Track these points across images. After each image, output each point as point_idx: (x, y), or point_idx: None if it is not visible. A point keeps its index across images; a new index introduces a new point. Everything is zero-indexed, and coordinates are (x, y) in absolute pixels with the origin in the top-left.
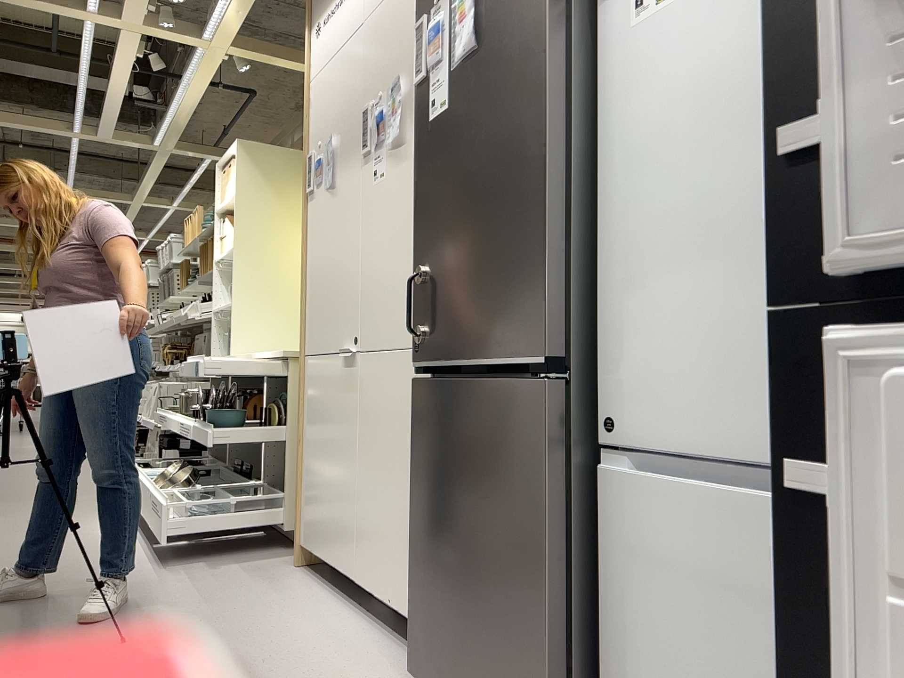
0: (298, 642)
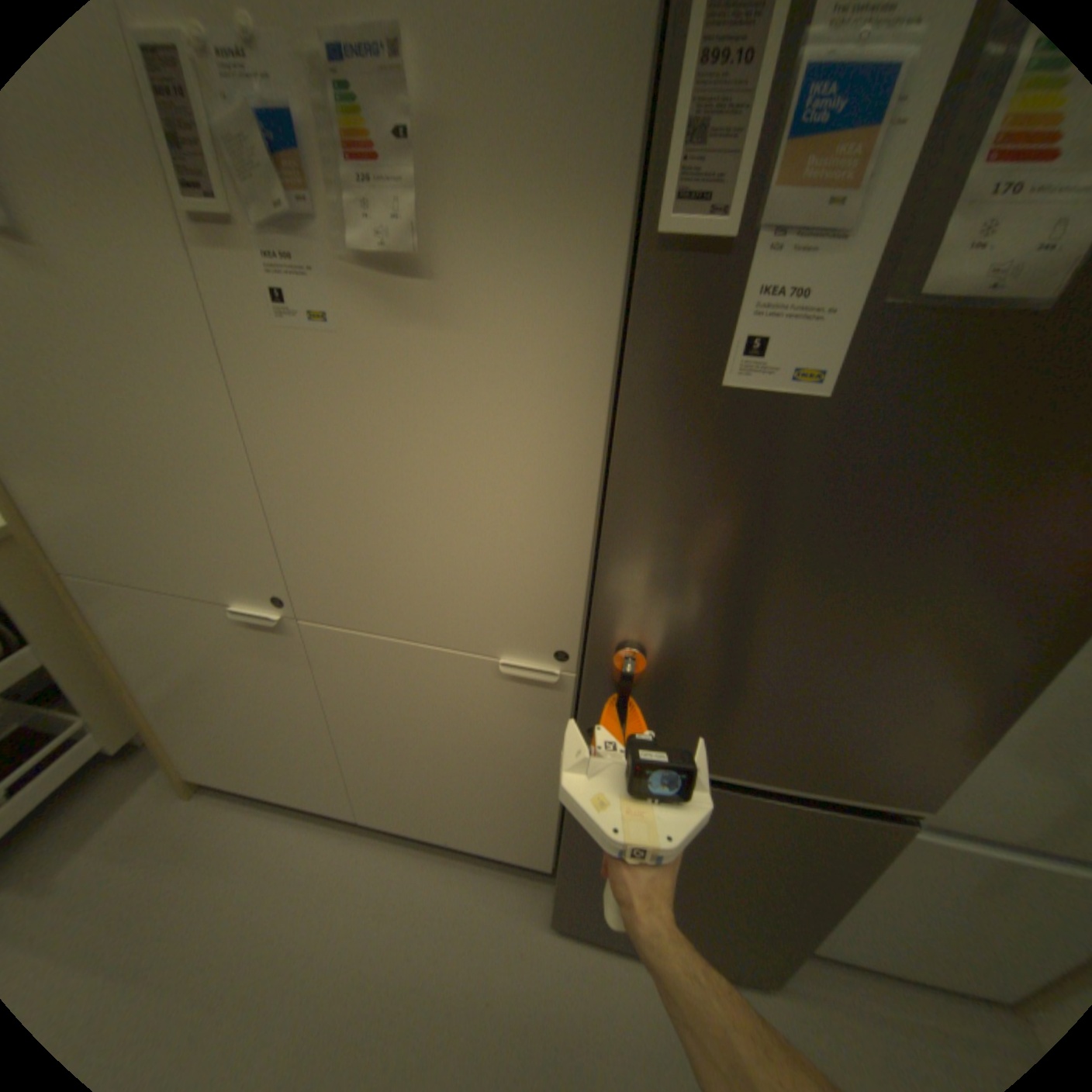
0: (368, 953)
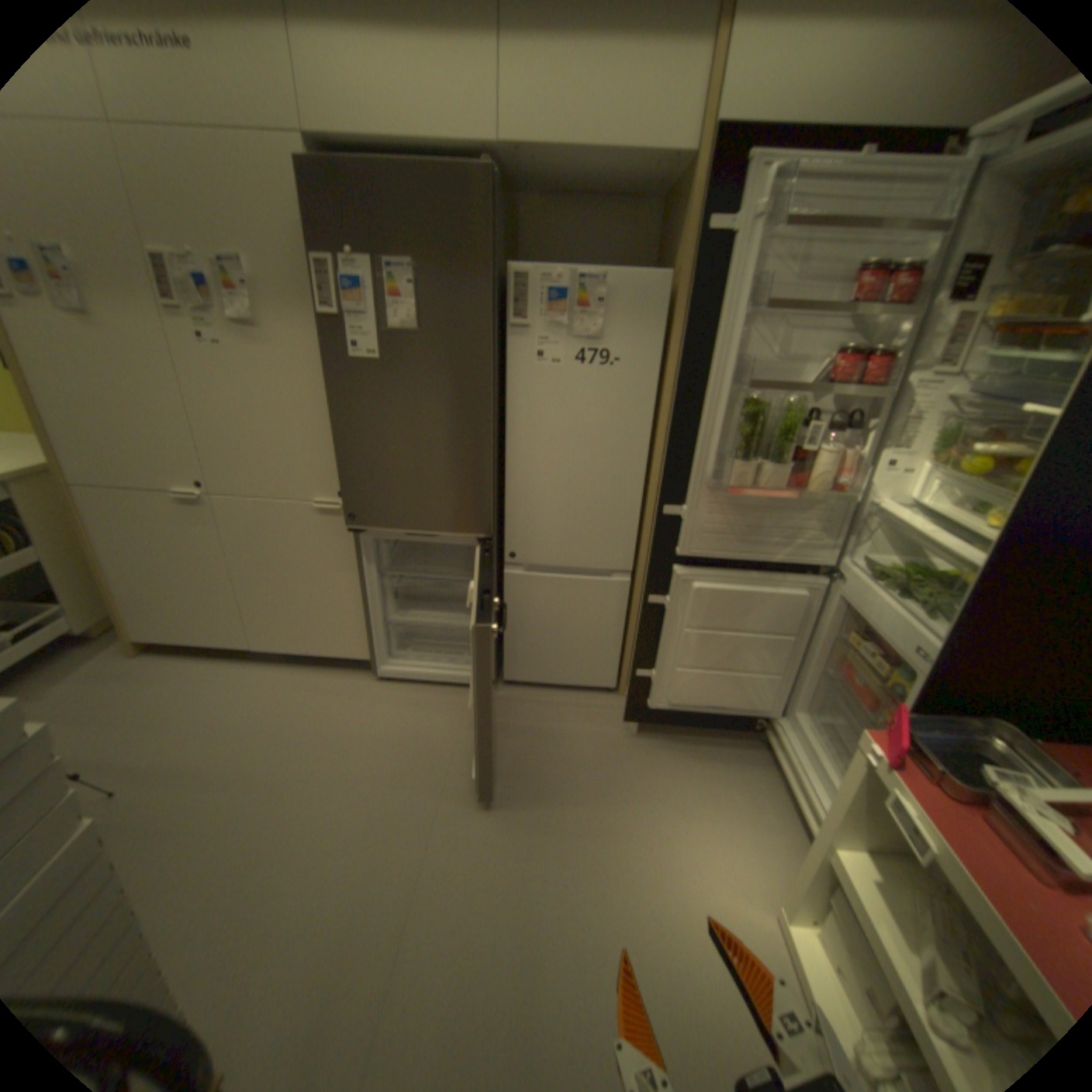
0: (257, 705)
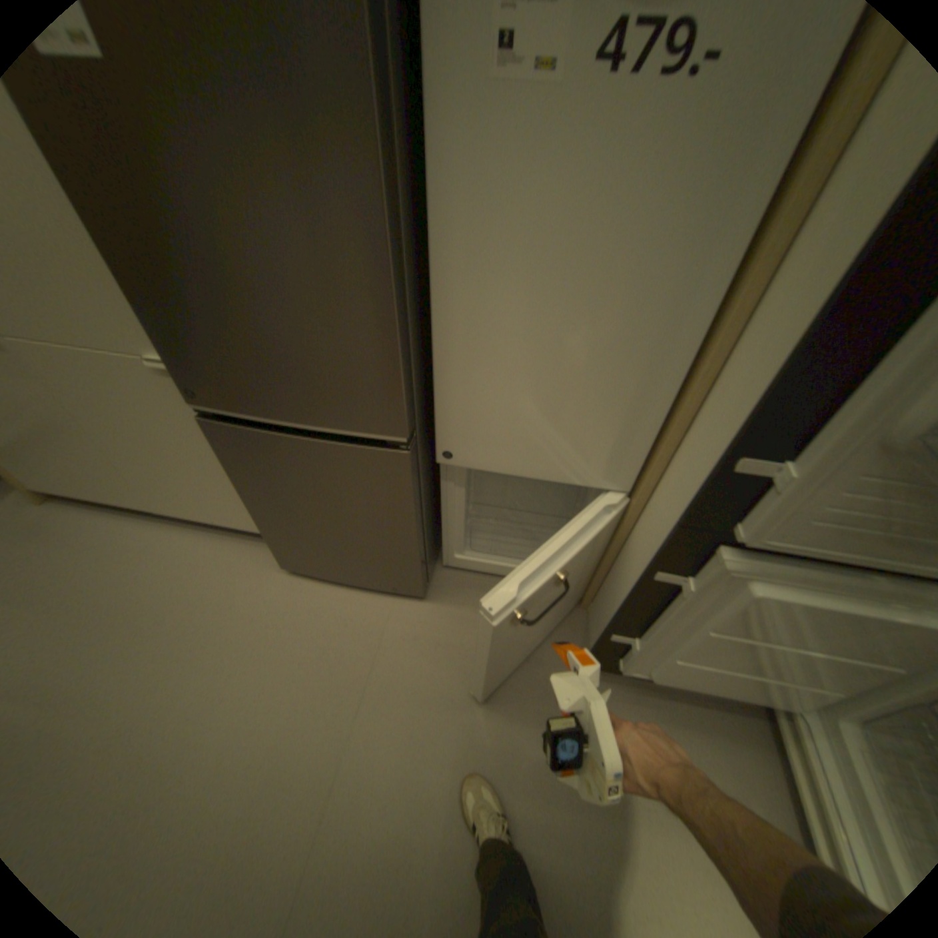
0: (157, 583)
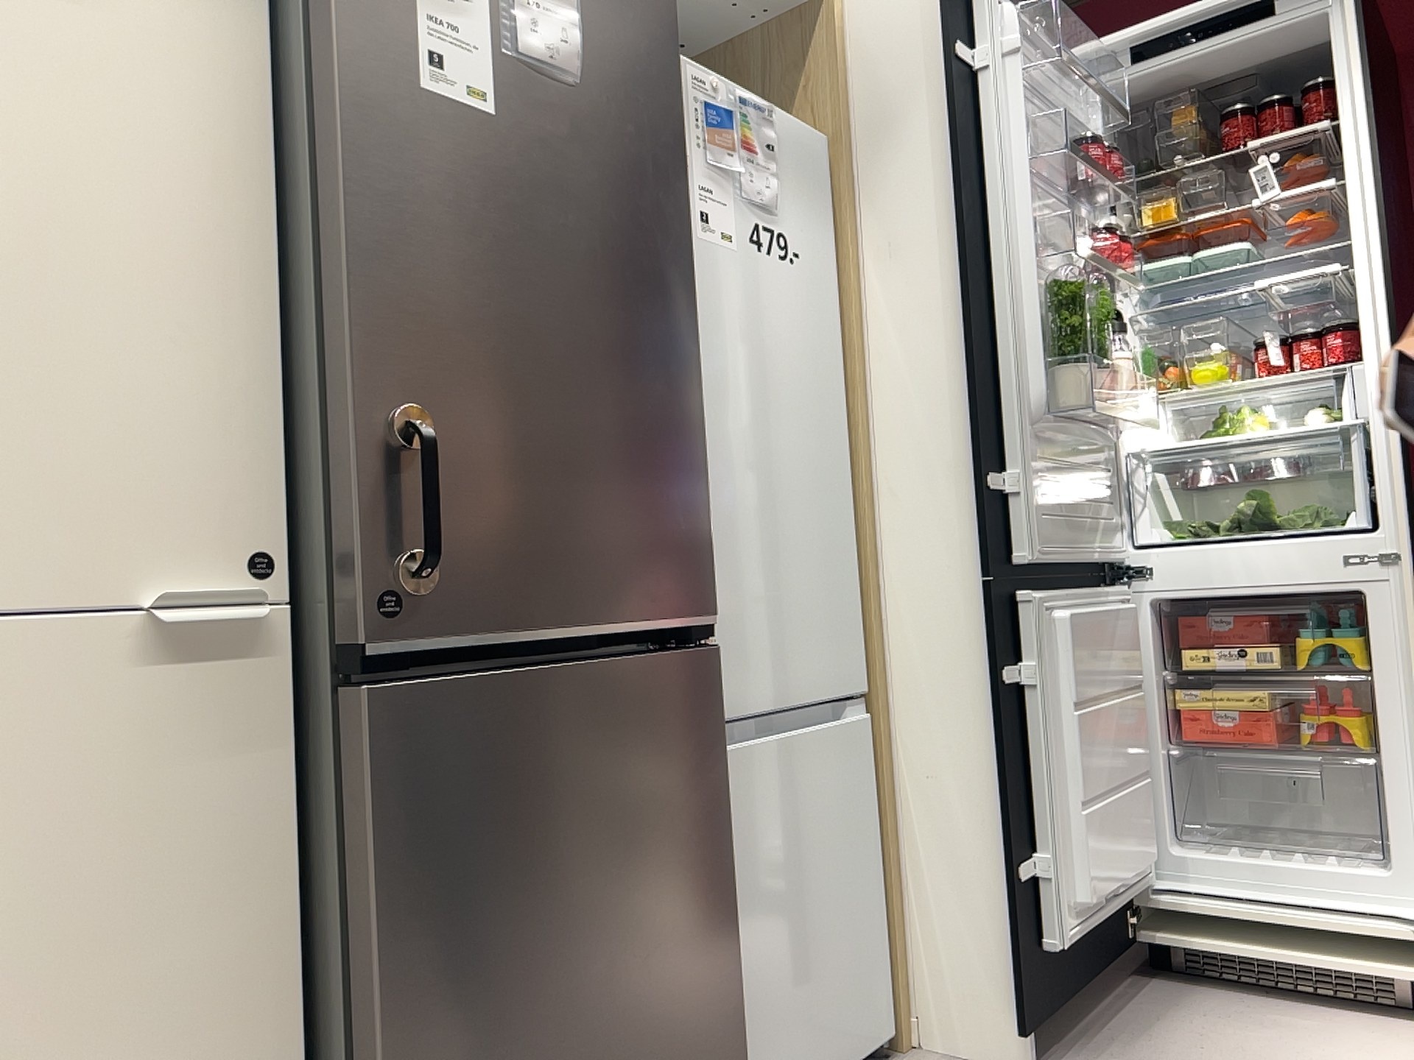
0: None
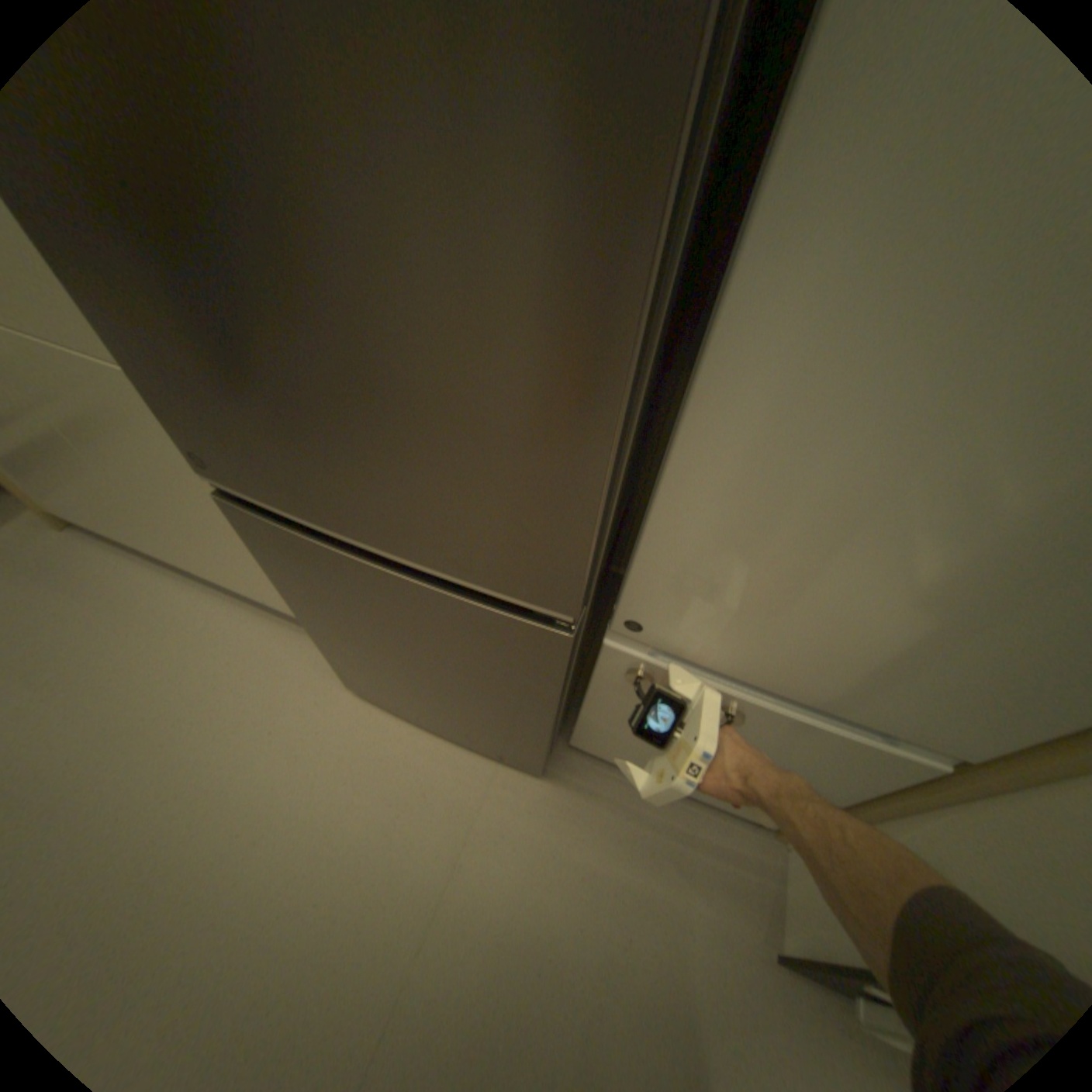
0: (182, 676)
